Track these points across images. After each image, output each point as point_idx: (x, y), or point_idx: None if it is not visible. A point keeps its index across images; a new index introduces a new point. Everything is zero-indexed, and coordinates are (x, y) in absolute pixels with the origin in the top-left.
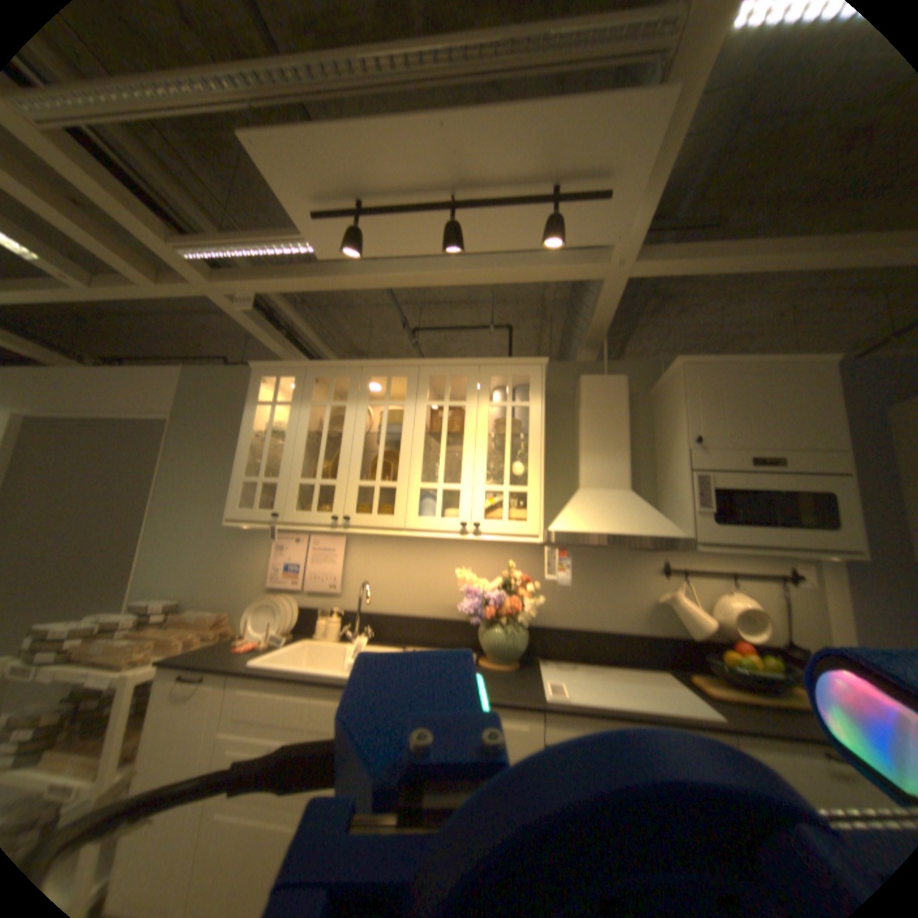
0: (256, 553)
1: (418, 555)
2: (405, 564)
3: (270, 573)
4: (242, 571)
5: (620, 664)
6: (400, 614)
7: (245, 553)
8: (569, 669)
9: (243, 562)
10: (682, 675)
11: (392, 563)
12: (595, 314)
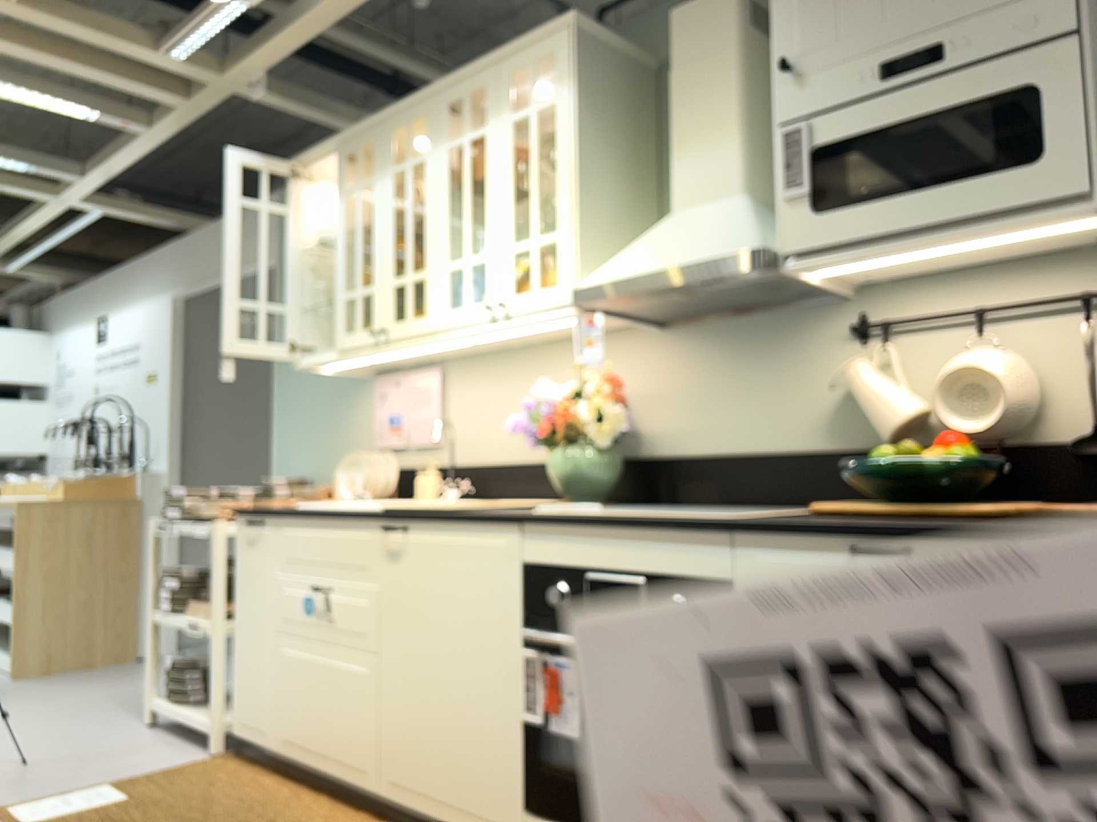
0: (364, 411)
1: (517, 378)
2: (503, 394)
3: (376, 432)
4: (355, 434)
5: (781, 503)
6: (502, 464)
7: (355, 412)
8: None
9: (355, 423)
10: None
11: (490, 395)
12: None
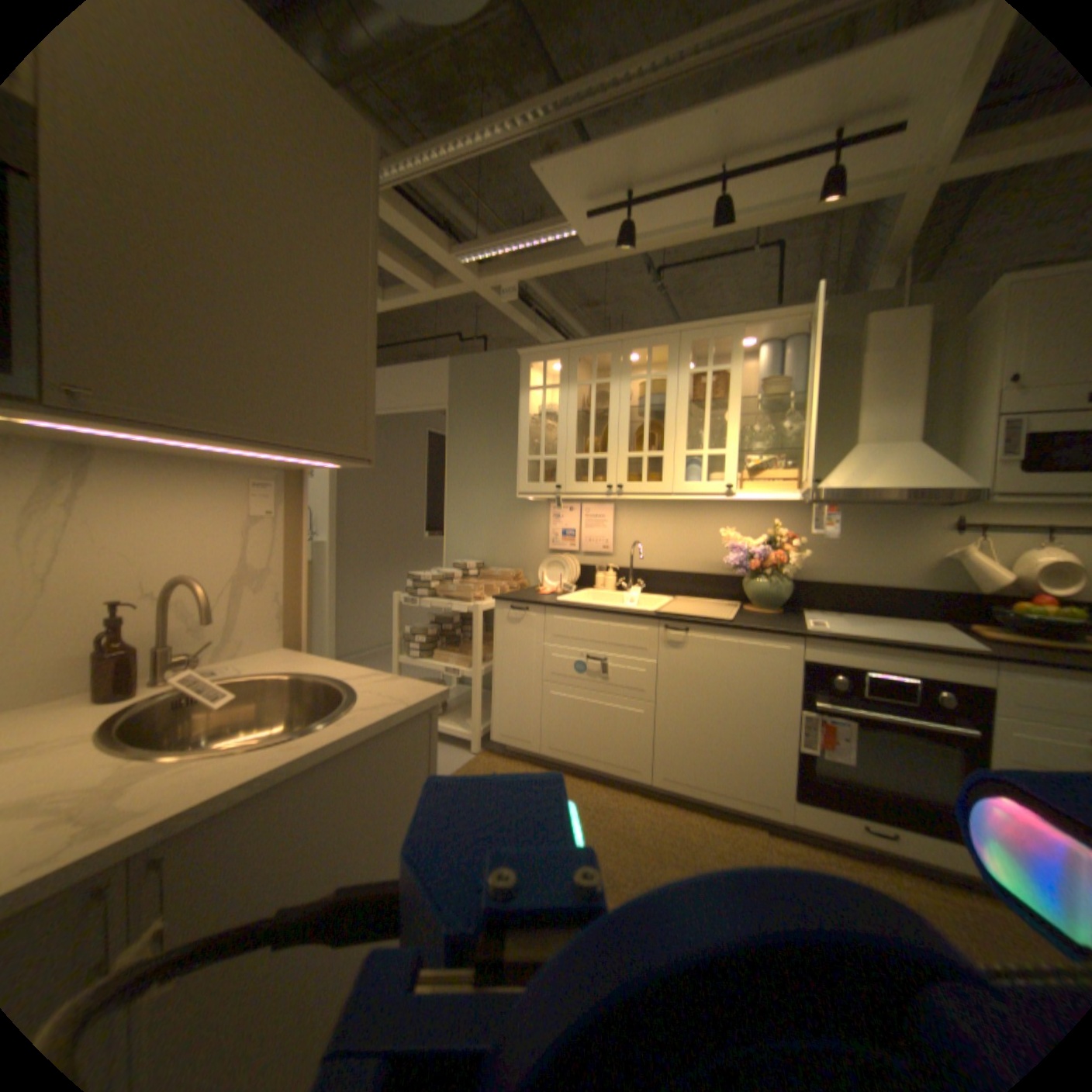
0: (536, 523)
1: (681, 519)
2: (668, 527)
3: (550, 538)
4: (526, 537)
5: (891, 615)
6: (666, 570)
7: (527, 522)
8: (833, 617)
9: (526, 530)
10: (960, 625)
11: (656, 527)
12: (893, 233)
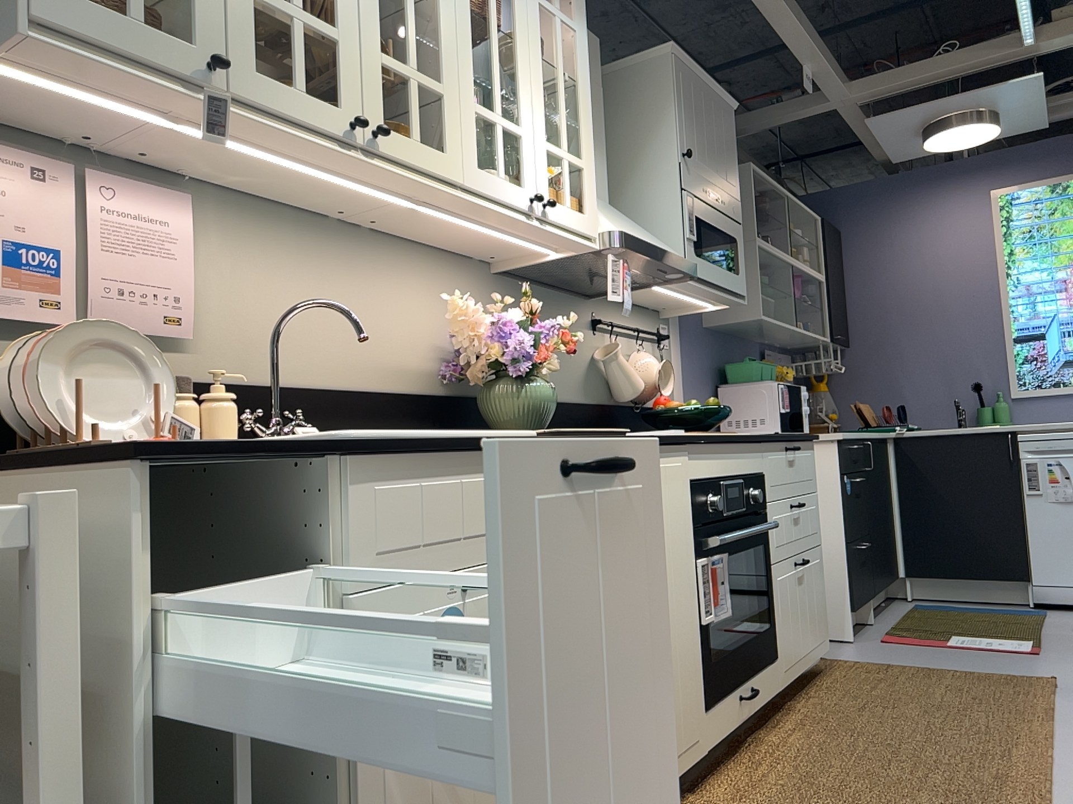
0: None
1: (339, 269)
2: (317, 284)
3: None
4: None
5: None
6: (323, 389)
7: None
8: None
9: None
10: None
11: (293, 280)
12: None
